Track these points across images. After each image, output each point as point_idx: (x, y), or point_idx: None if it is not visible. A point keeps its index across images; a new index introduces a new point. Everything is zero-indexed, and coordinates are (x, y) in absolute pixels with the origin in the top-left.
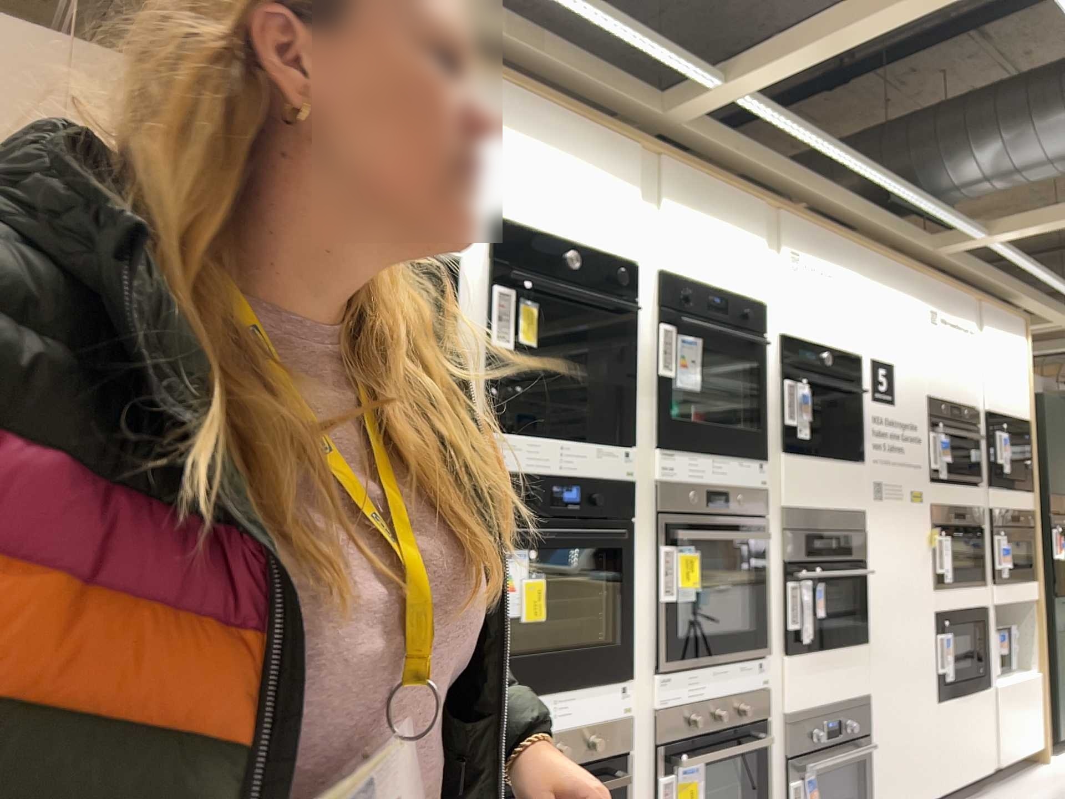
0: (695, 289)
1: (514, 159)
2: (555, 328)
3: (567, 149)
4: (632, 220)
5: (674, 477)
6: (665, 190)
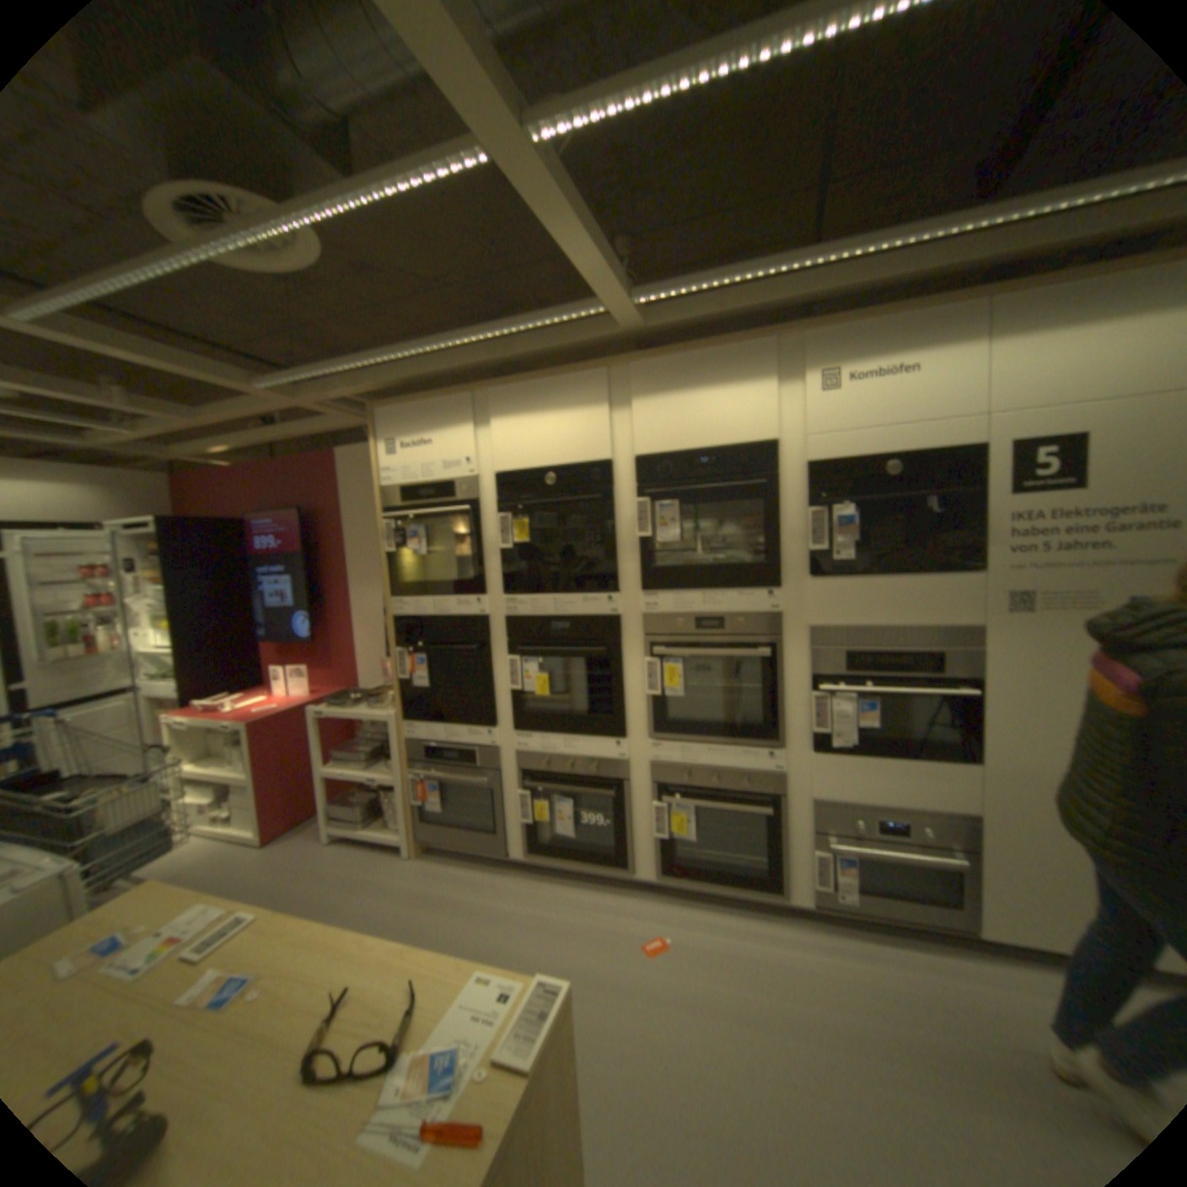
0: (685, 453)
1: (499, 427)
2: (554, 523)
3: (538, 399)
4: (603, 423)
5: (664, 613)
6: (638, 382)
